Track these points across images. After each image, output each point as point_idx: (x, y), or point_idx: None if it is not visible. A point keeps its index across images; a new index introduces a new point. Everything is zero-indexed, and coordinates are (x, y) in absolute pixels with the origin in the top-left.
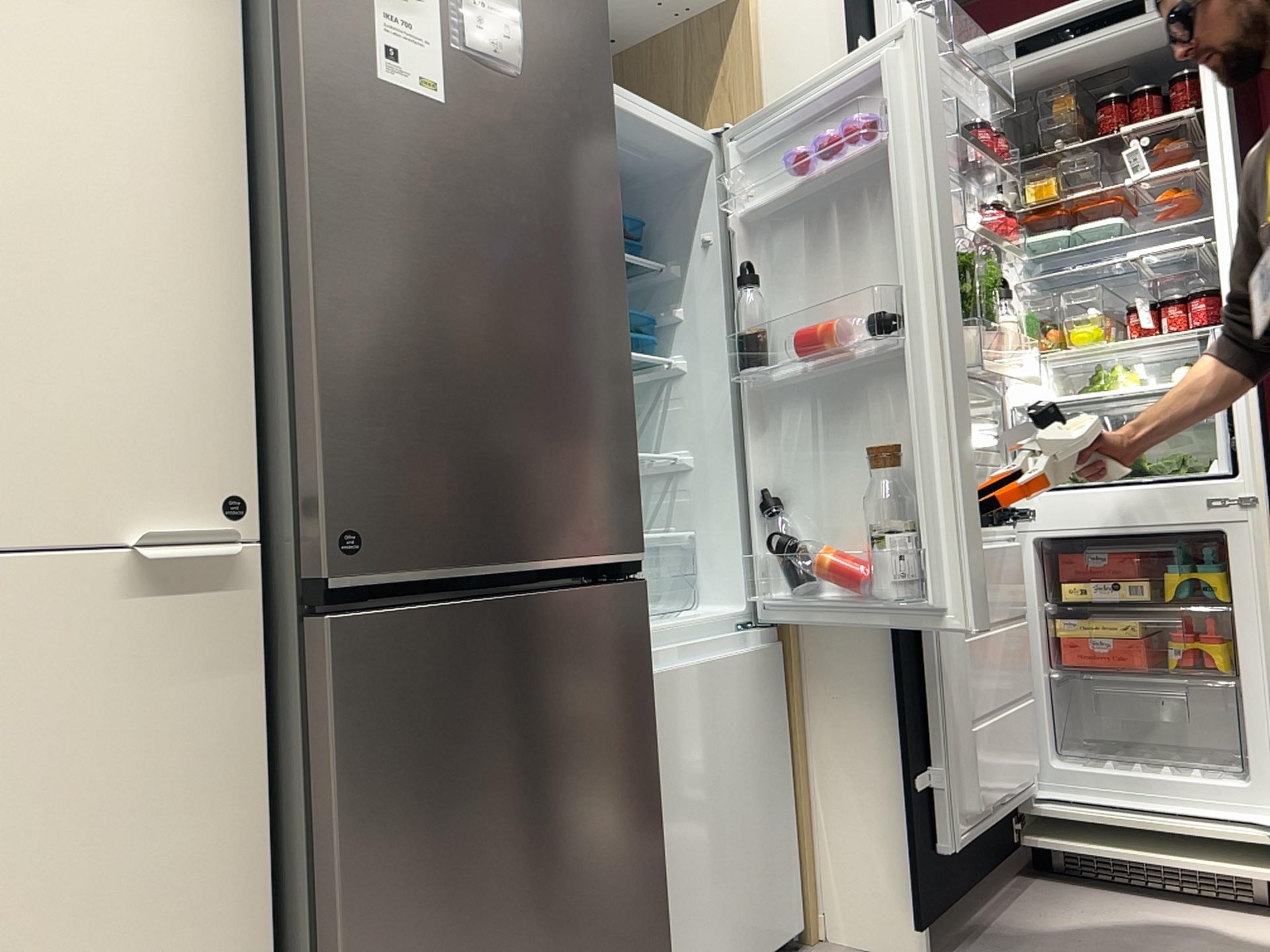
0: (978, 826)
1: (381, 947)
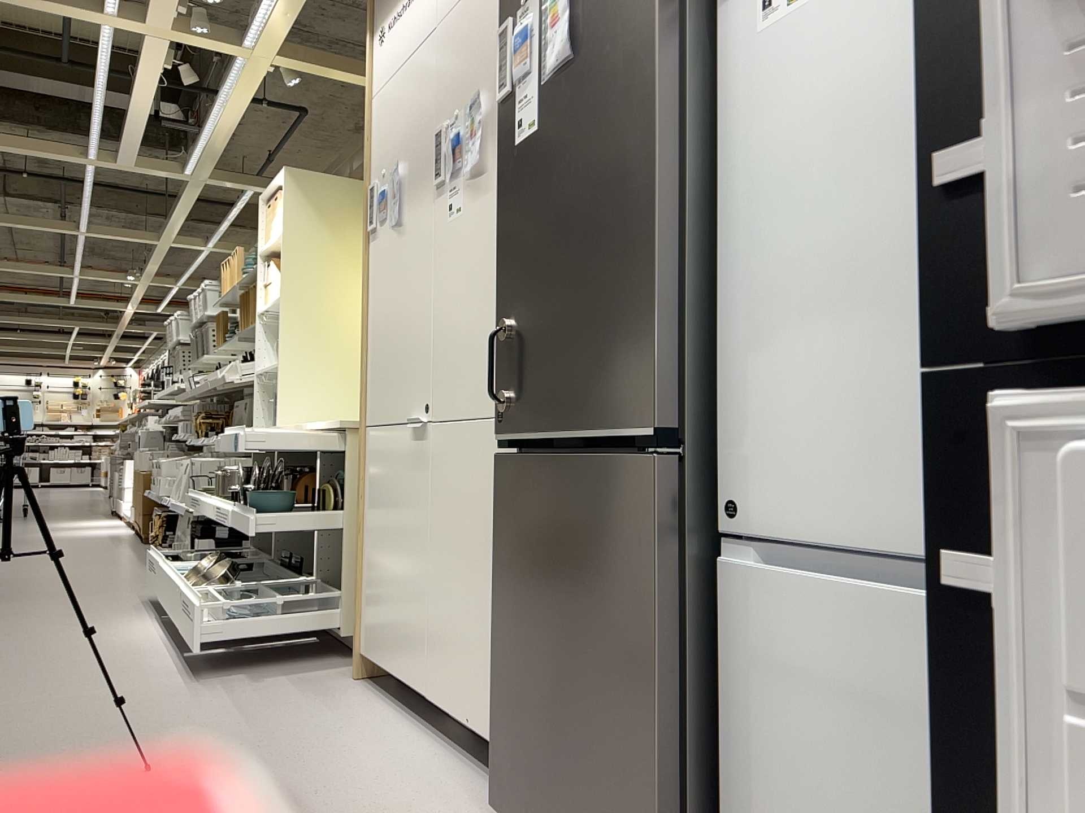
0: None
1: (503, 637)
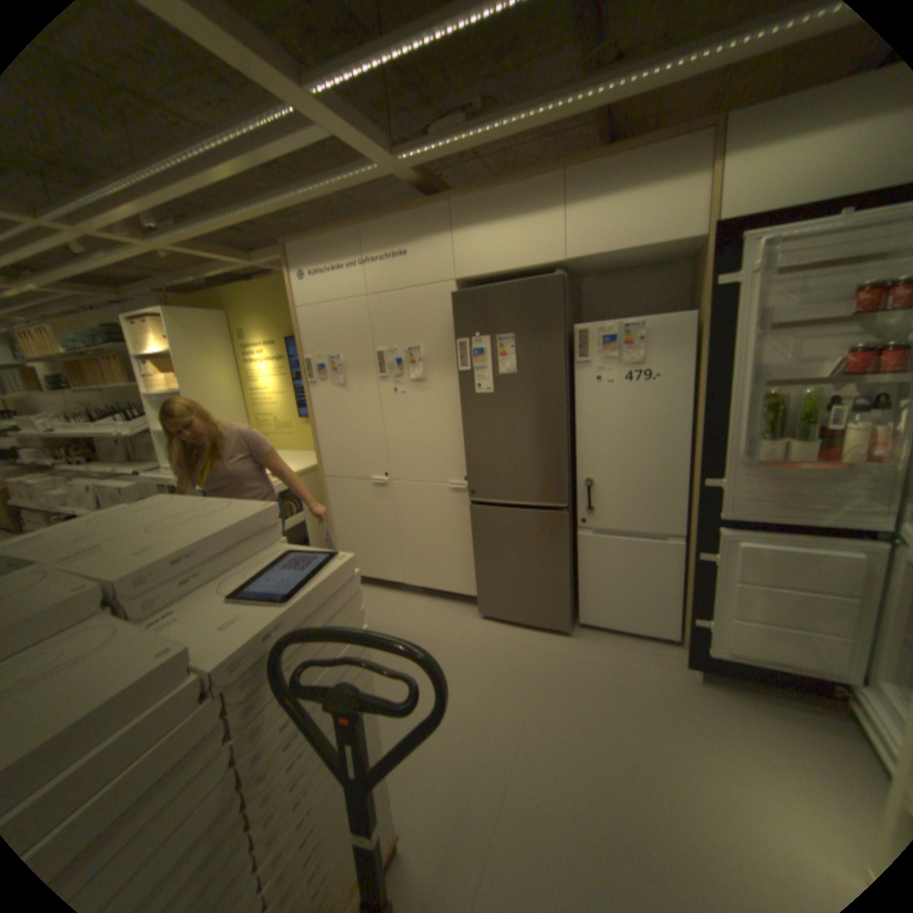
0: (743, 660)
1: (482, 563)
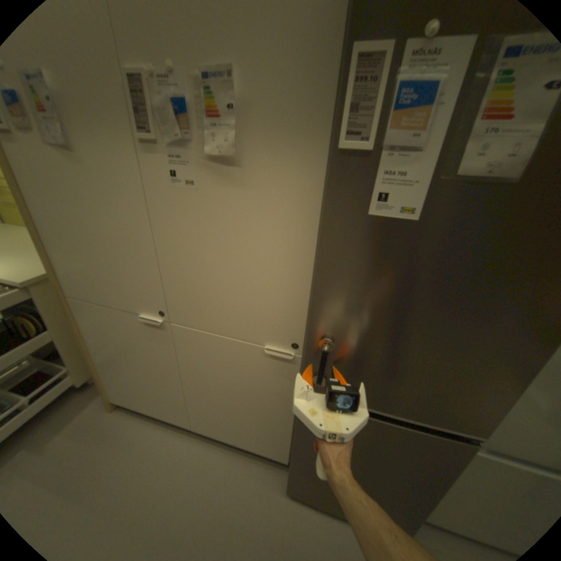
0: None
1: (304, 457)
